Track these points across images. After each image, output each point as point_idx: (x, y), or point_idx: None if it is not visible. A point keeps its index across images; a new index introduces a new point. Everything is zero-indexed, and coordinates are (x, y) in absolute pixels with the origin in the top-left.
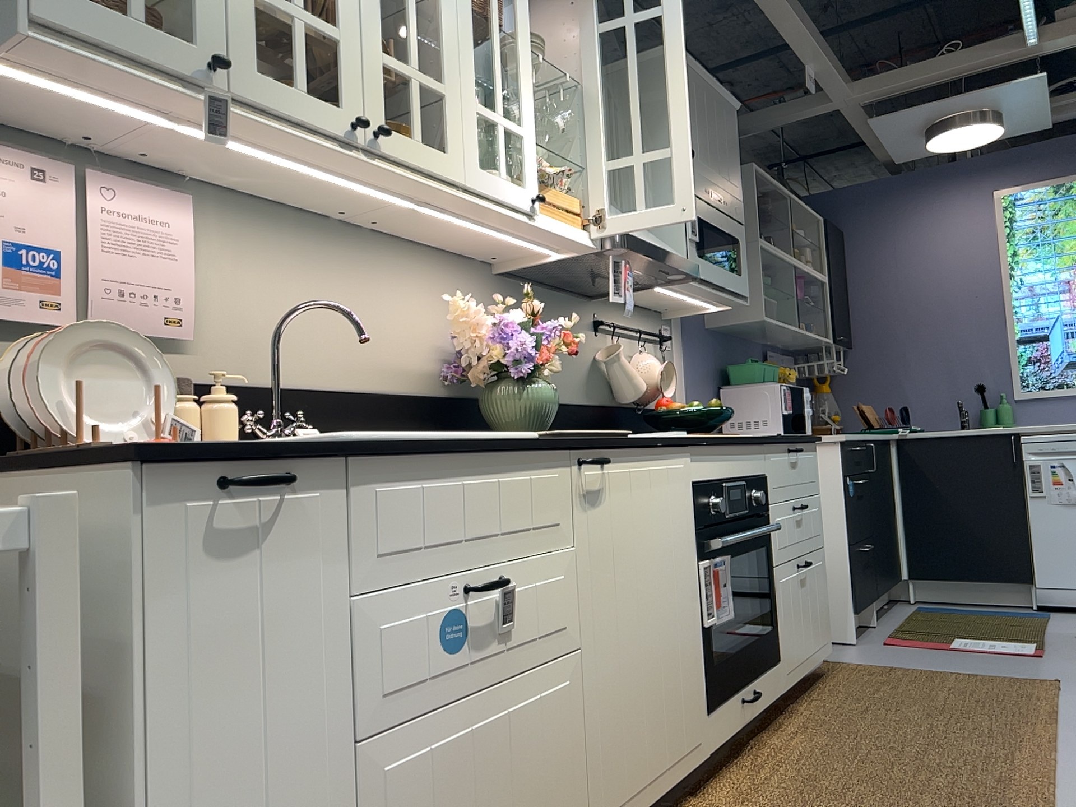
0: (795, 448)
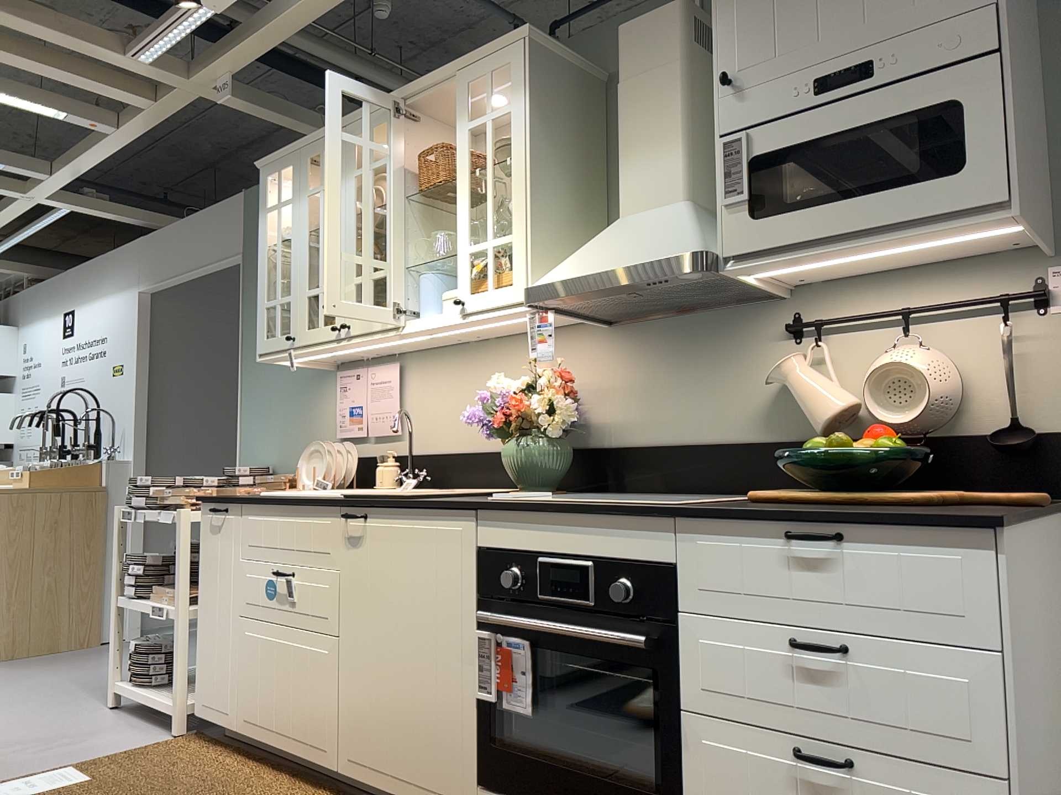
0: (826, 531)
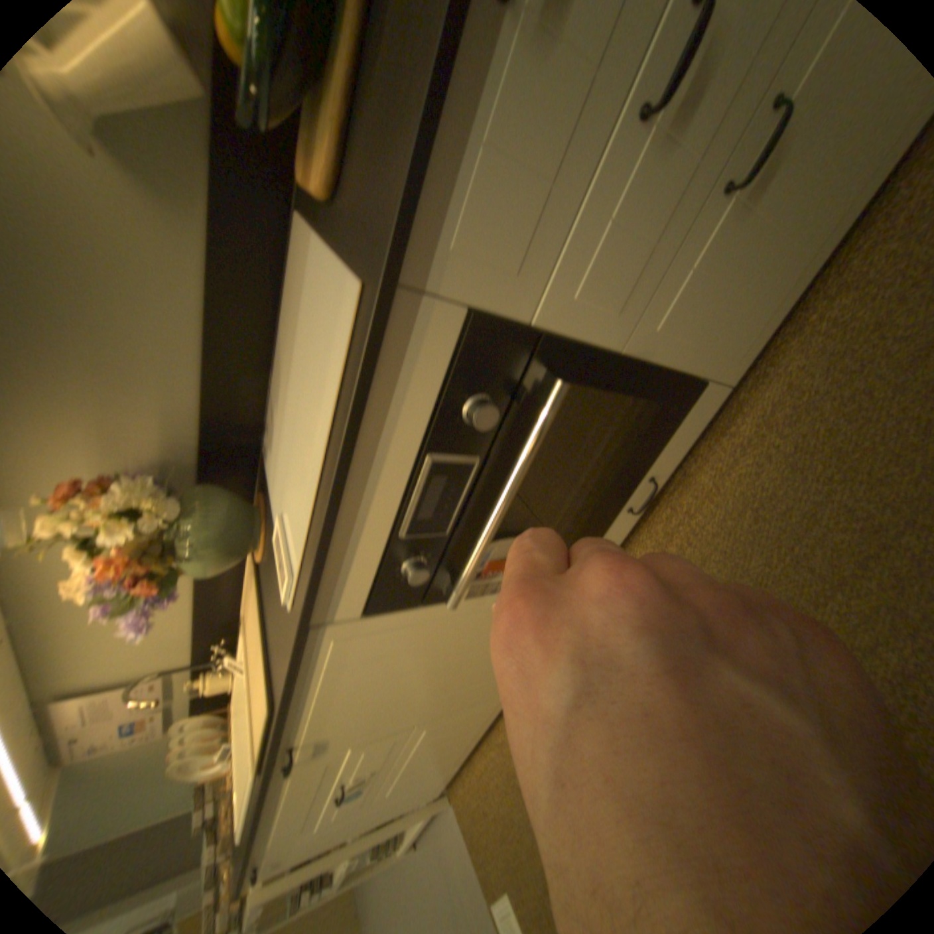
0: None
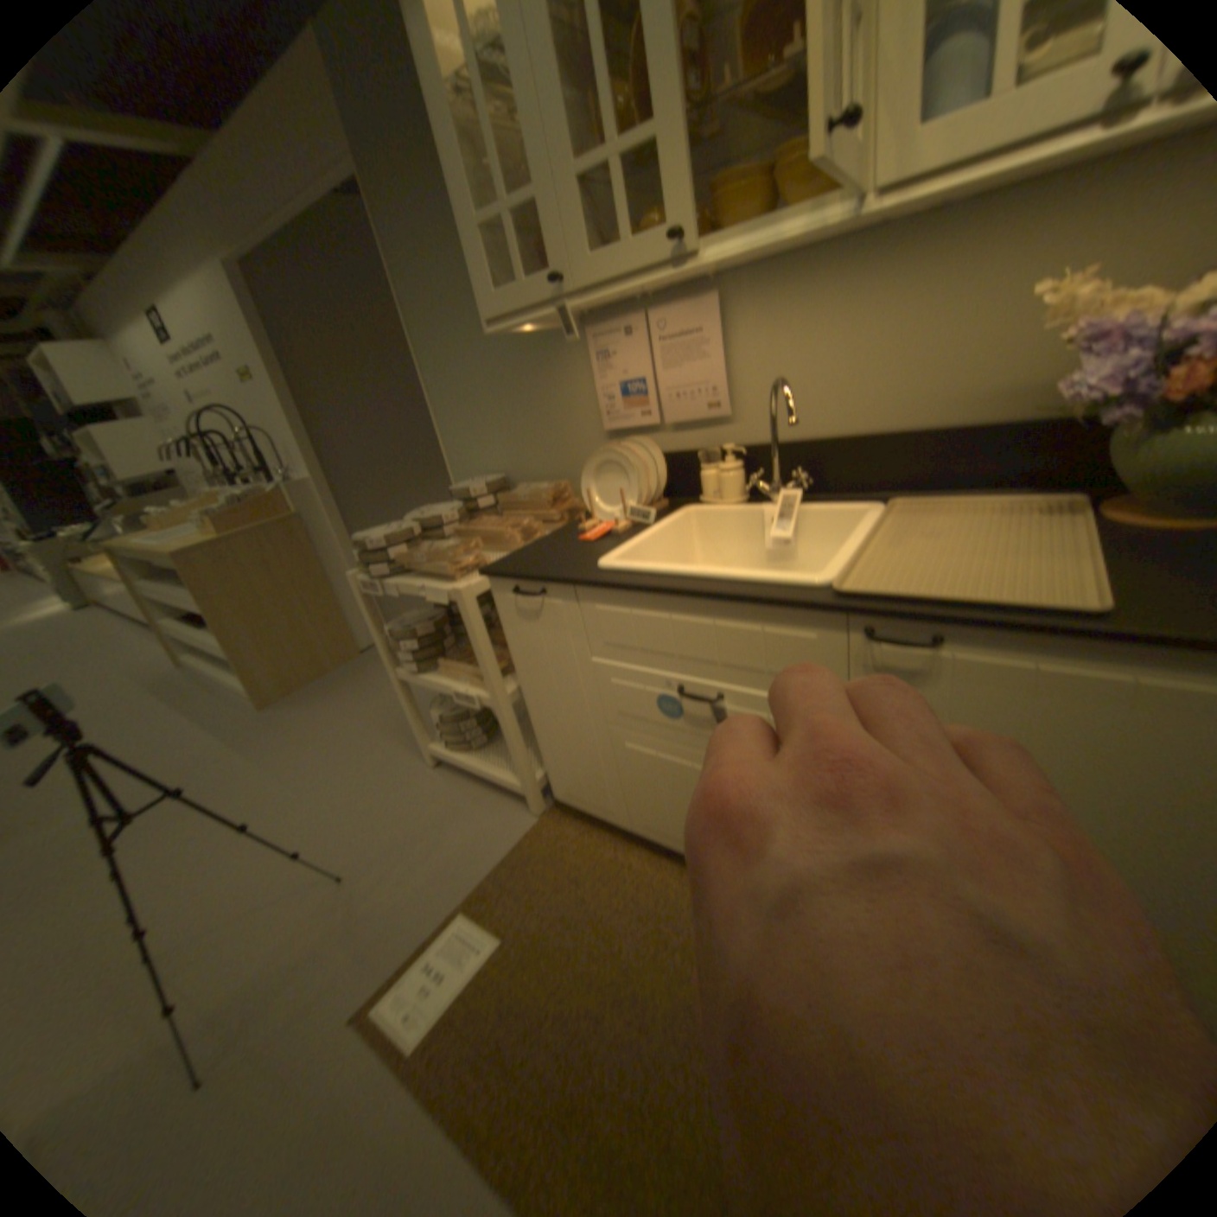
0: None
